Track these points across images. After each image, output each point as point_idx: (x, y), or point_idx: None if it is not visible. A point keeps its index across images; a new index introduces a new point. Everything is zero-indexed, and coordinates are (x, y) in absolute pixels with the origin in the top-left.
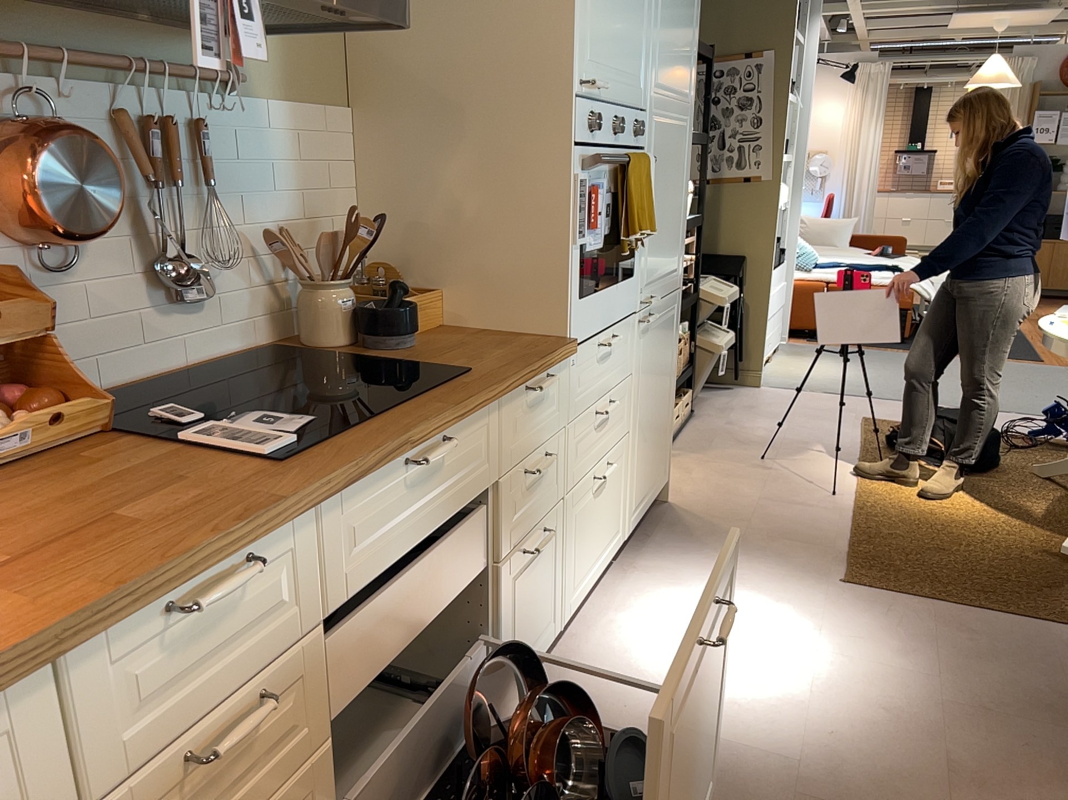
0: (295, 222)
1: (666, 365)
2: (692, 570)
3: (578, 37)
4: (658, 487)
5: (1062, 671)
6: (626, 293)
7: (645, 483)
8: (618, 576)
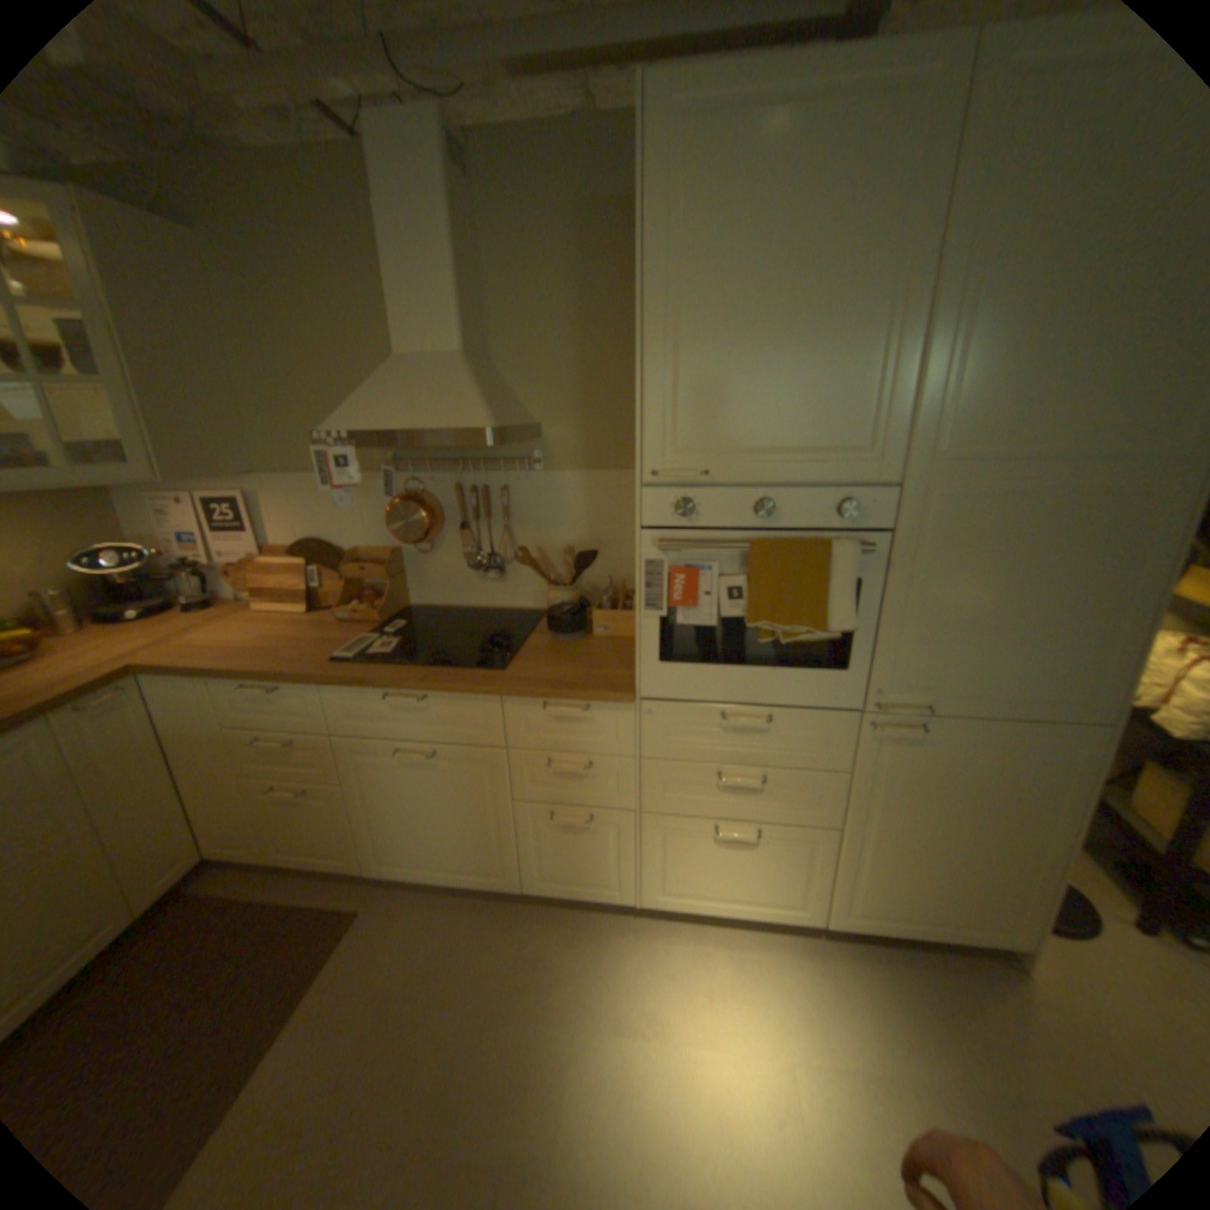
0: (582, 542)
1: (1016, 809)
2: (869, 1030)
3: (643, 429)
4: (977, 940)
5: None
6: (814, 684)
7: (909, 909)
8: (797, 950)
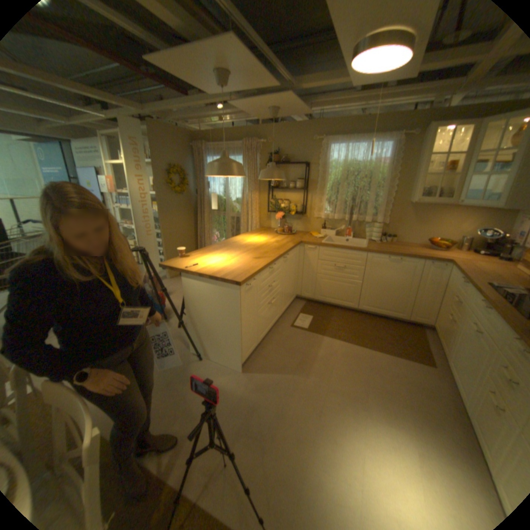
0: None
1: None
2: None
3: None
4: None
5: (248, 469)
6: None
7: None
8: None
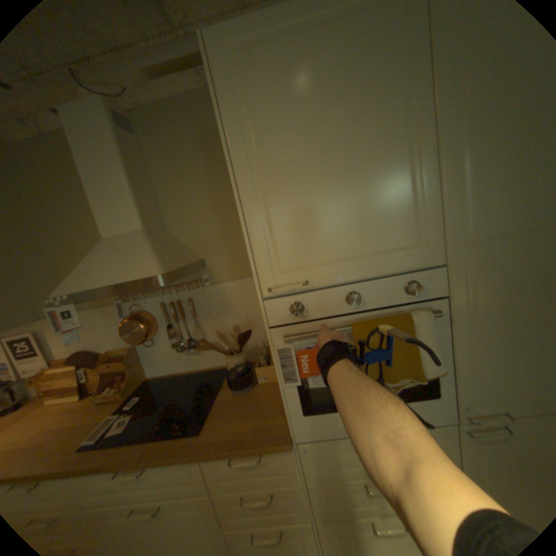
0: (242, 322)
1: None
2: None
3: (255, 261)
4: None
5: None
6: (418, 412)
7: None
8: None
